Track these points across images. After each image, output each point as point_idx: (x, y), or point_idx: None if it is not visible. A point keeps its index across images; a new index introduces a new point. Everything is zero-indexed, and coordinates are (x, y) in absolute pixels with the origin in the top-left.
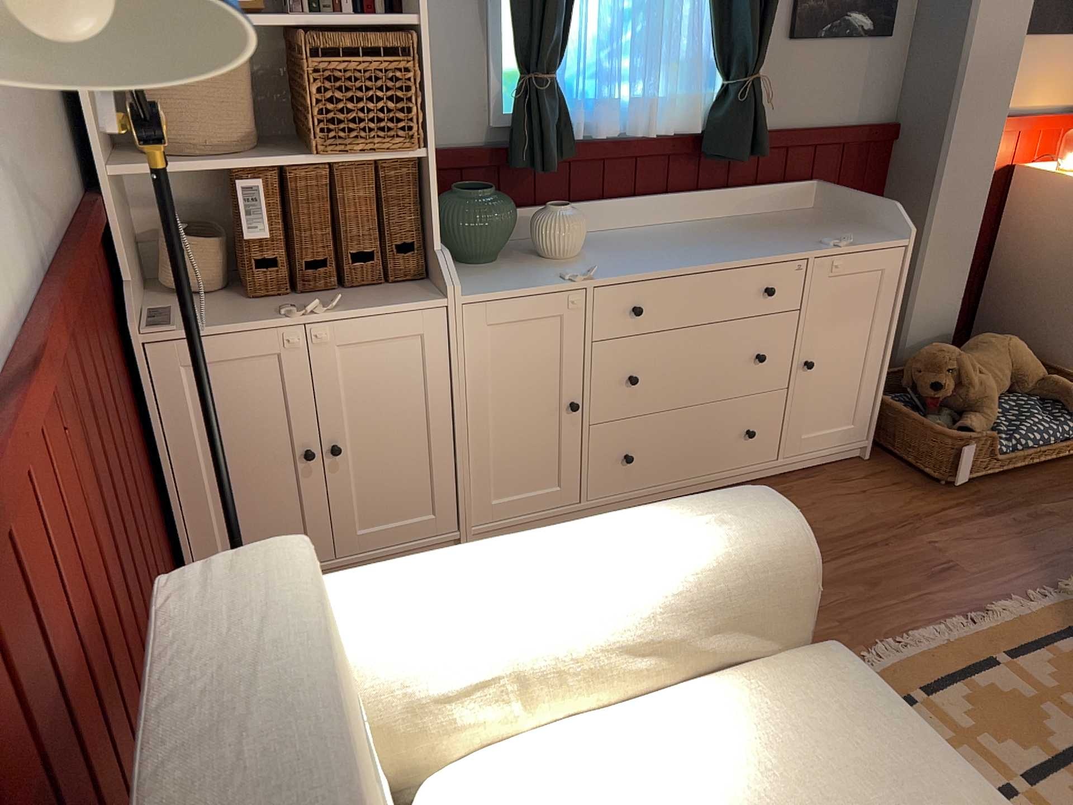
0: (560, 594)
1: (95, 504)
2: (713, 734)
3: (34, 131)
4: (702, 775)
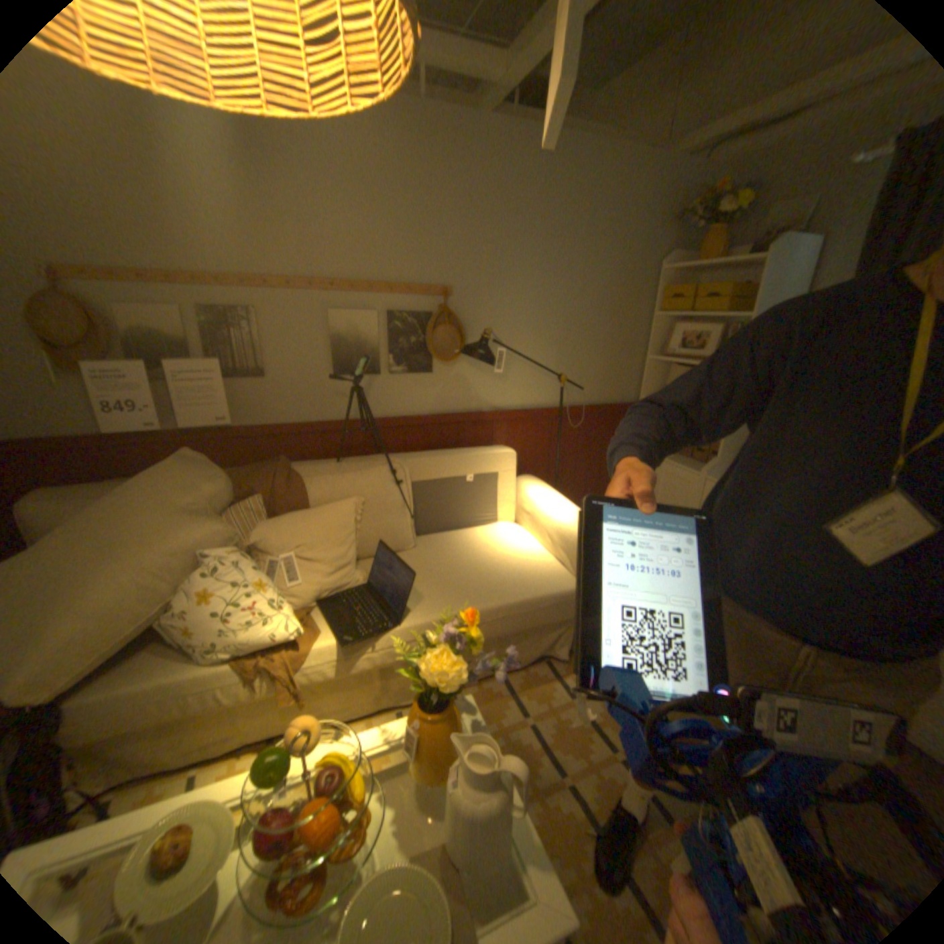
0: (551, 510)
1: (550, 455)
2: (536, 557)
3: (599, 379)
4: (522, 554)
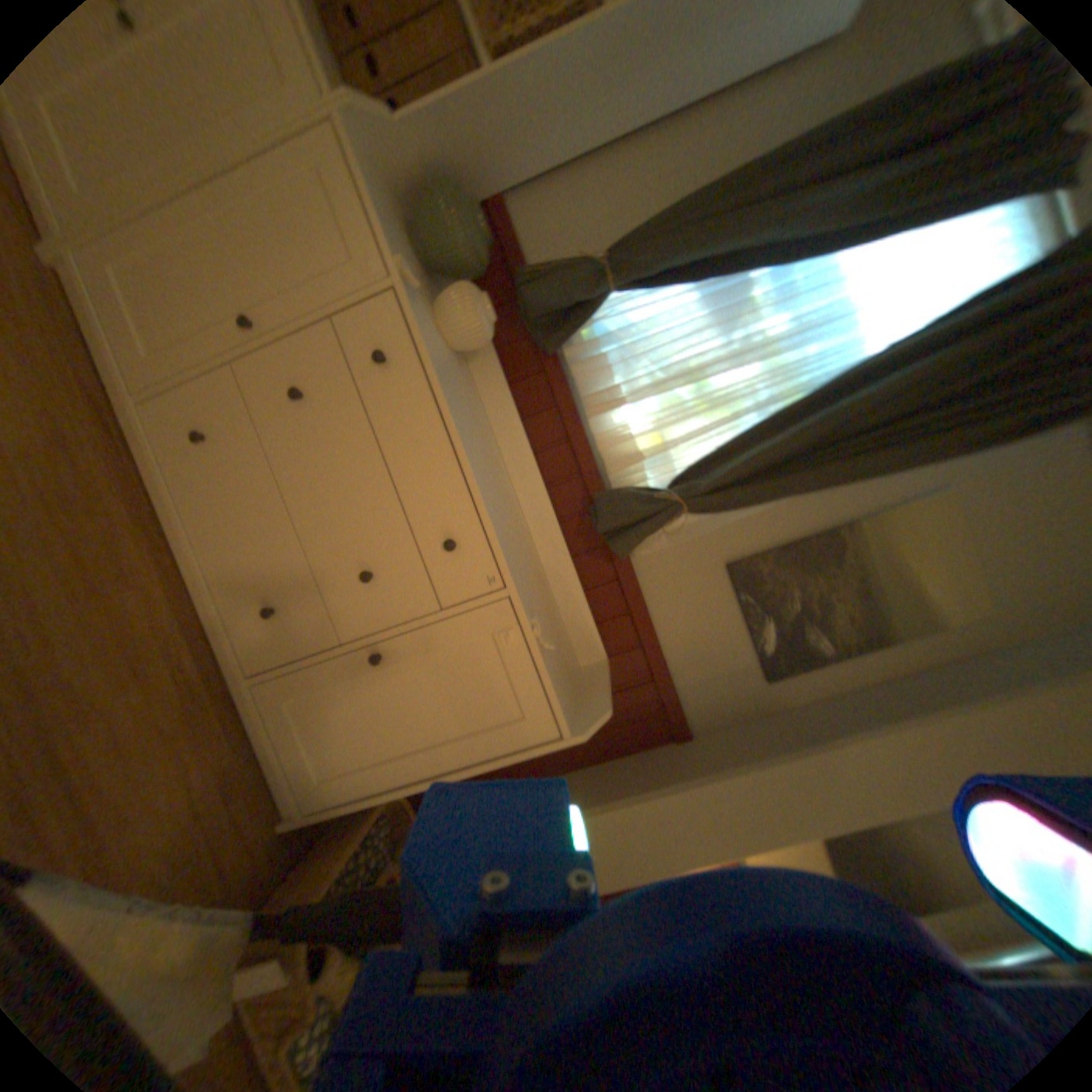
0: None
1: None
2: None
3: None
4: None
